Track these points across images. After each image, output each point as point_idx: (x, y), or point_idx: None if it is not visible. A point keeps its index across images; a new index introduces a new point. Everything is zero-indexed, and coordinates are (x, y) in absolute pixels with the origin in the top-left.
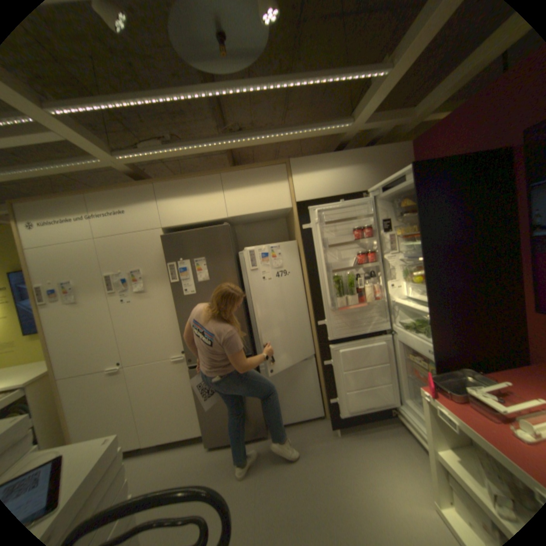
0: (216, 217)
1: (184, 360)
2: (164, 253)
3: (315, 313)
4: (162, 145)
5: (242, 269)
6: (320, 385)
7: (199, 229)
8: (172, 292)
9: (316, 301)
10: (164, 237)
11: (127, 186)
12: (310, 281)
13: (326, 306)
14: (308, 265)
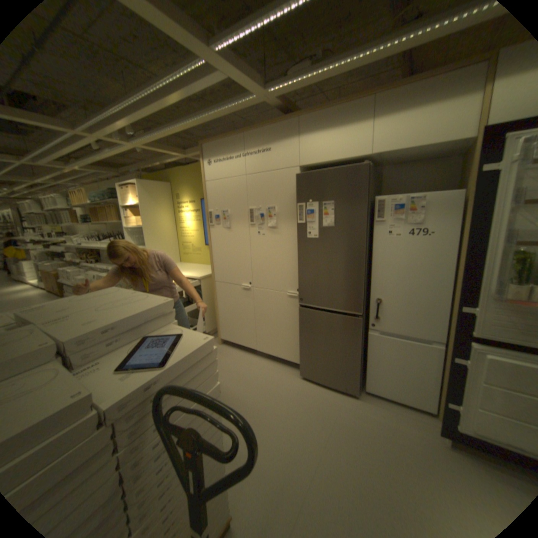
0: (357, 154)
1: (298, 297)
2: (296, 193)
3: (465, 295)
4: (311, 67)
5: (375, 220)
6: (444, 381)
7: (334, 168)
8: (298, 233)
9: (470, 279)
10: (299, 176)
11: (276, 121)
12: (472, 250)
13: (486, 291)
14: (476, 226)
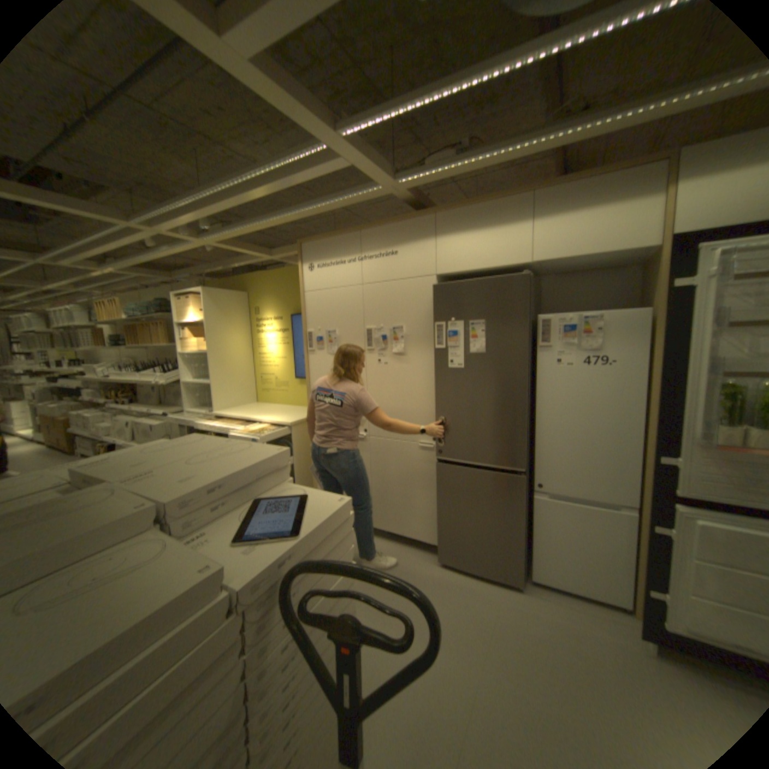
0: (513, 261)
1: (434, 450)
2: (434, 309)
3: (662, 443)
4: (455, 156)
5: (538, 345)
6: (639, 561)
7: (485, 278)
8: (434, 361)
9: (668, 421)
10: (437, 287)
11: (405, 218)
12: (667, 384)
13: (690, 436)
14: (669, 354)
